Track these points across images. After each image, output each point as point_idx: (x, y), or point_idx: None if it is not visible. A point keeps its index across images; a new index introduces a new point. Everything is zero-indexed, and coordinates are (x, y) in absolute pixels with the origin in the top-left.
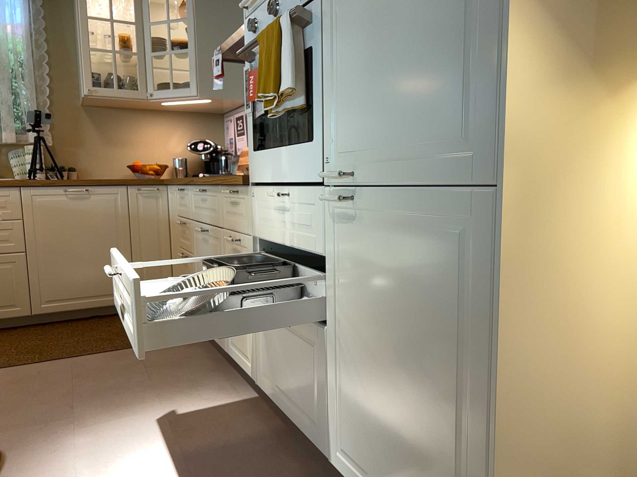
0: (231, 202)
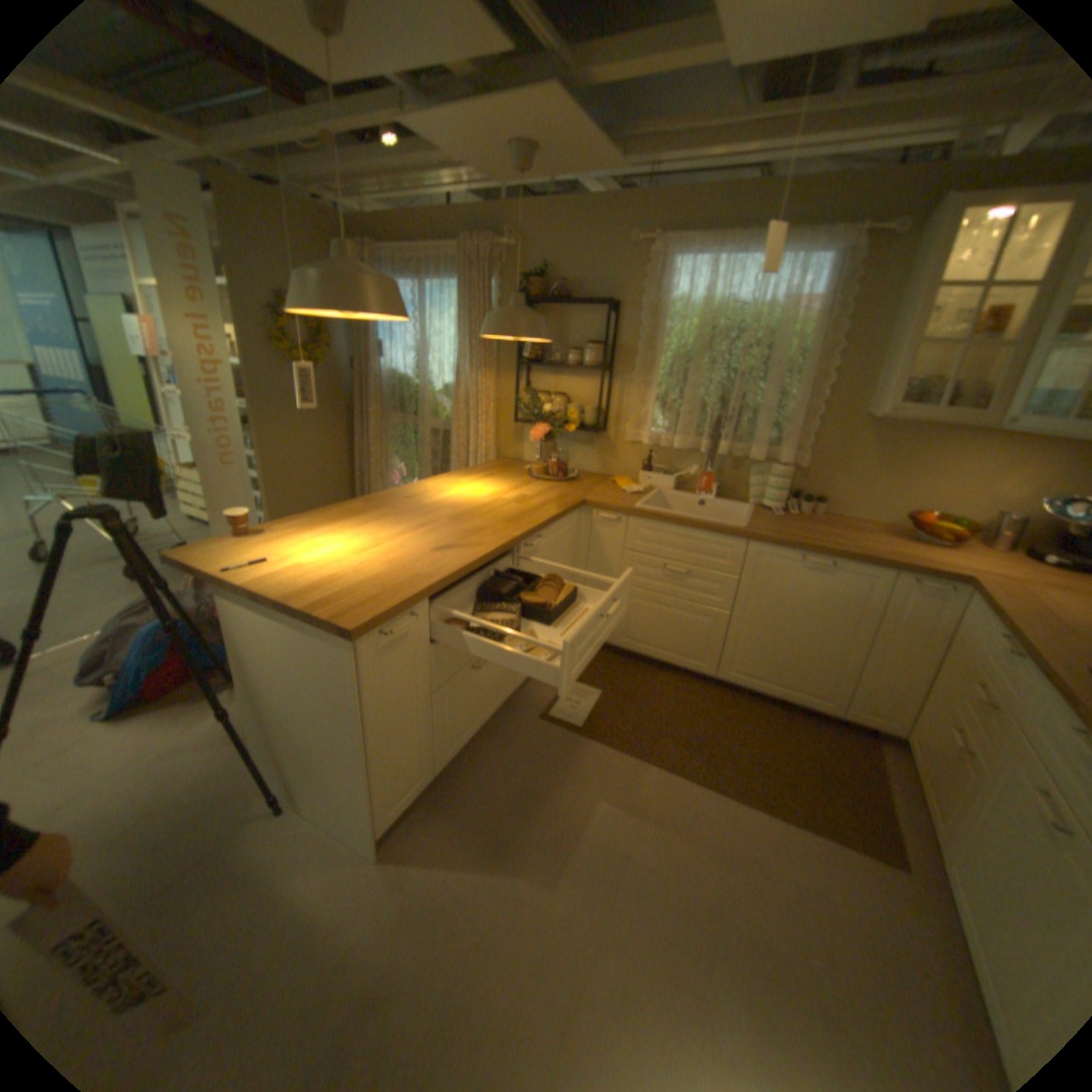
0: None
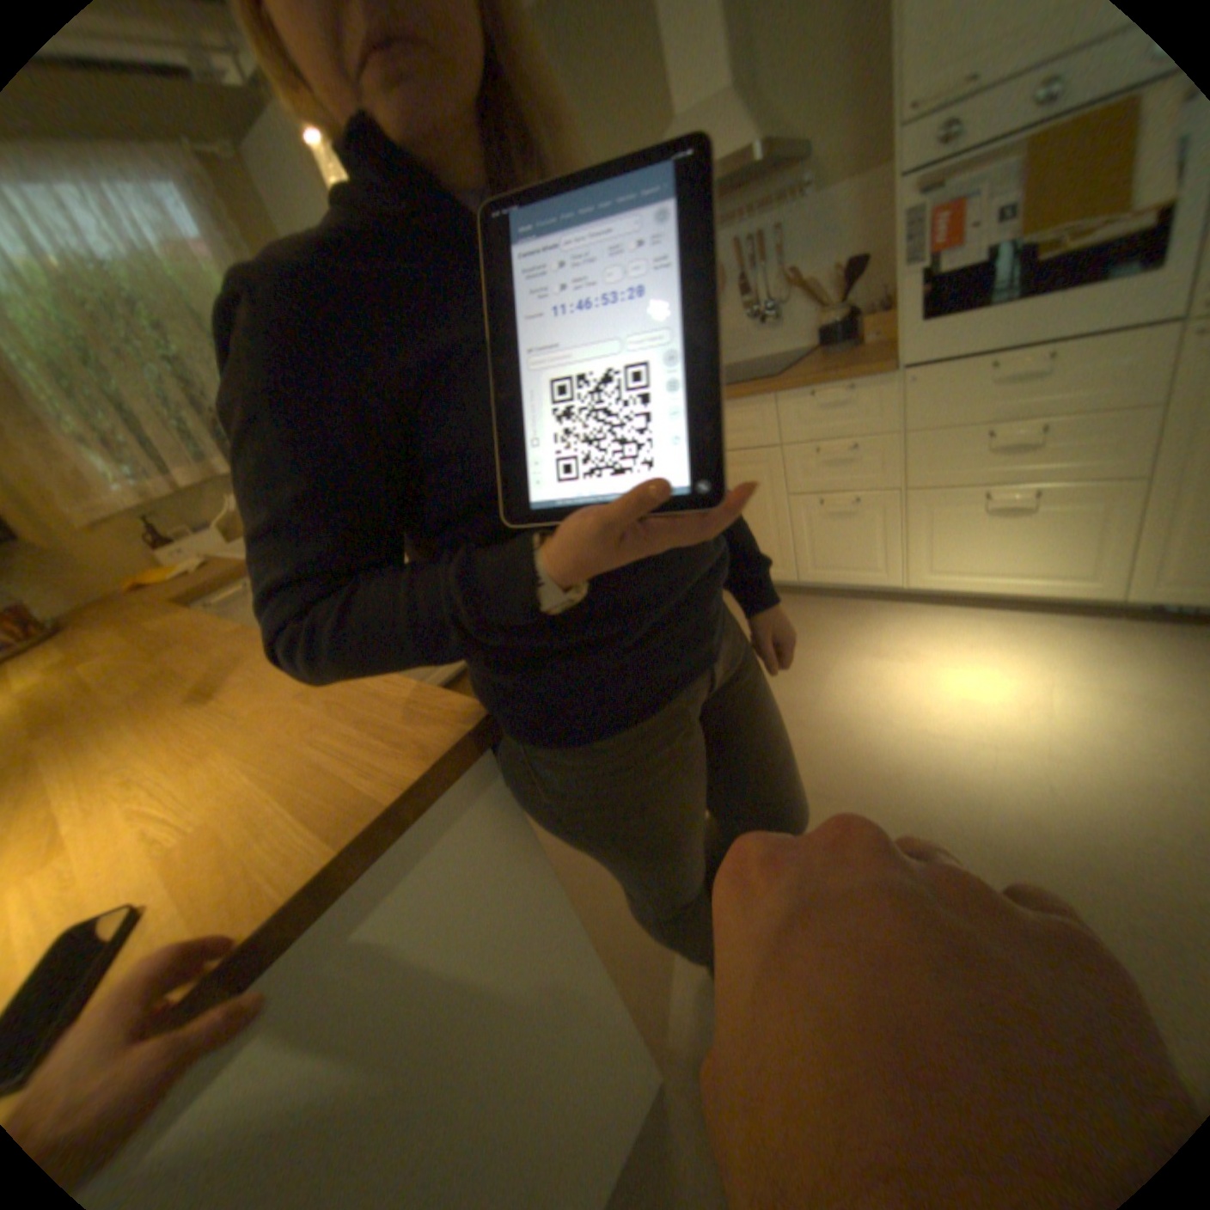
0: (827, 403)
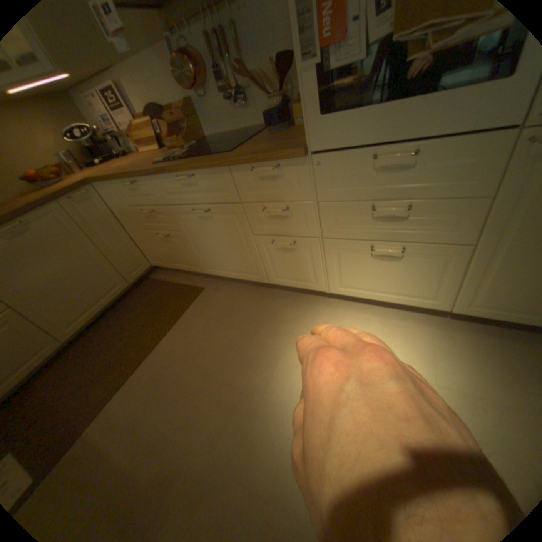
0: (262, 177)
